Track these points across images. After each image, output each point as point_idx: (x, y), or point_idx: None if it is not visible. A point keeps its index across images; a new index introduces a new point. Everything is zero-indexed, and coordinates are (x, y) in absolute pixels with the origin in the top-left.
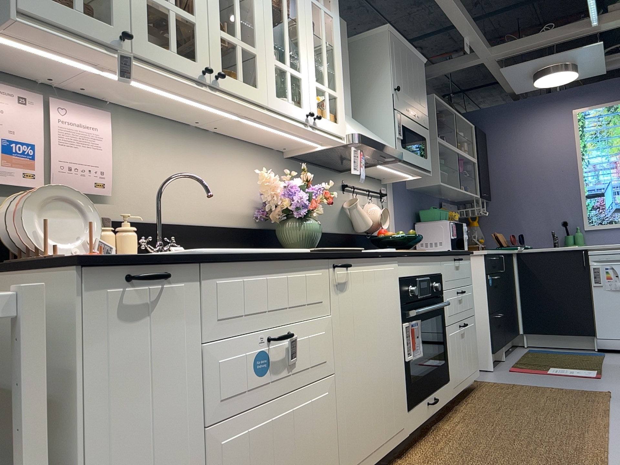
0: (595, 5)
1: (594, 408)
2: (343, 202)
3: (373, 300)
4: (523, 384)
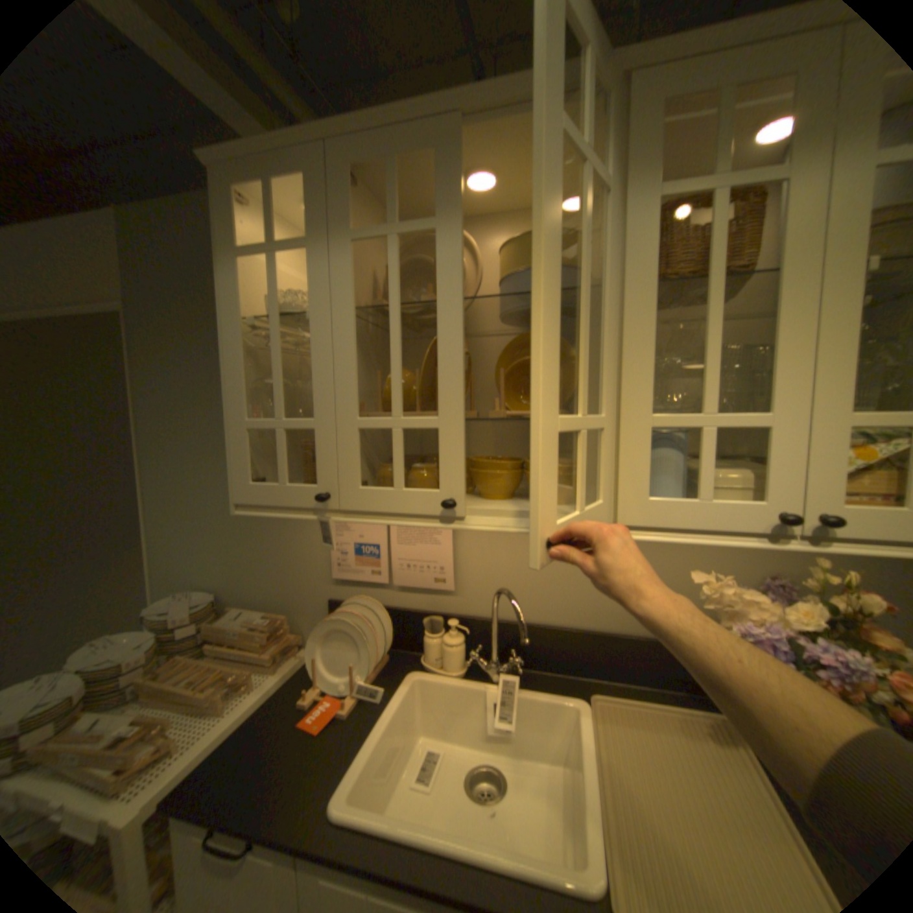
0: None
1: None
2: None
3: None
4: None
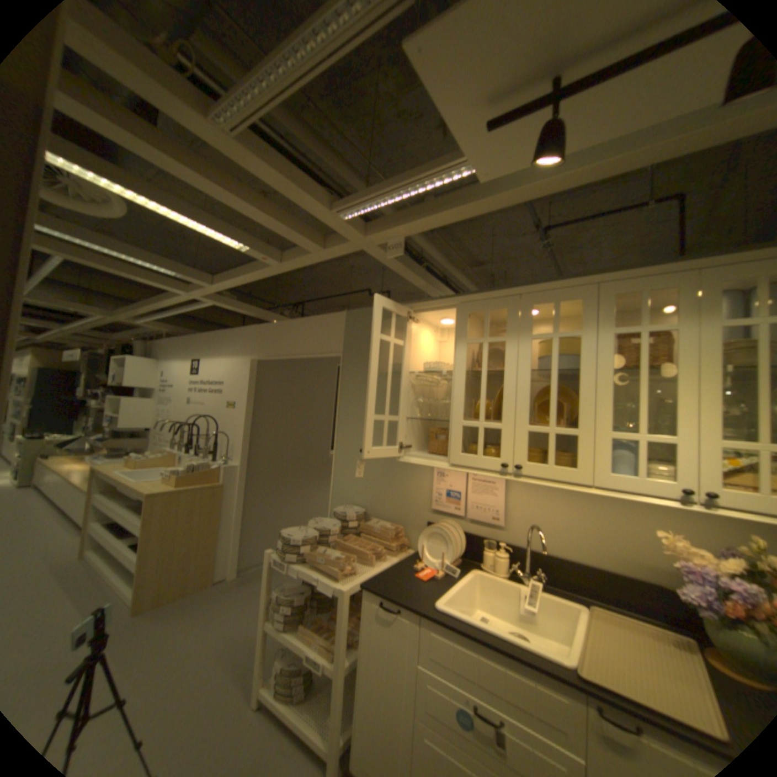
0: None
1: None
2: None
3: None
4: None
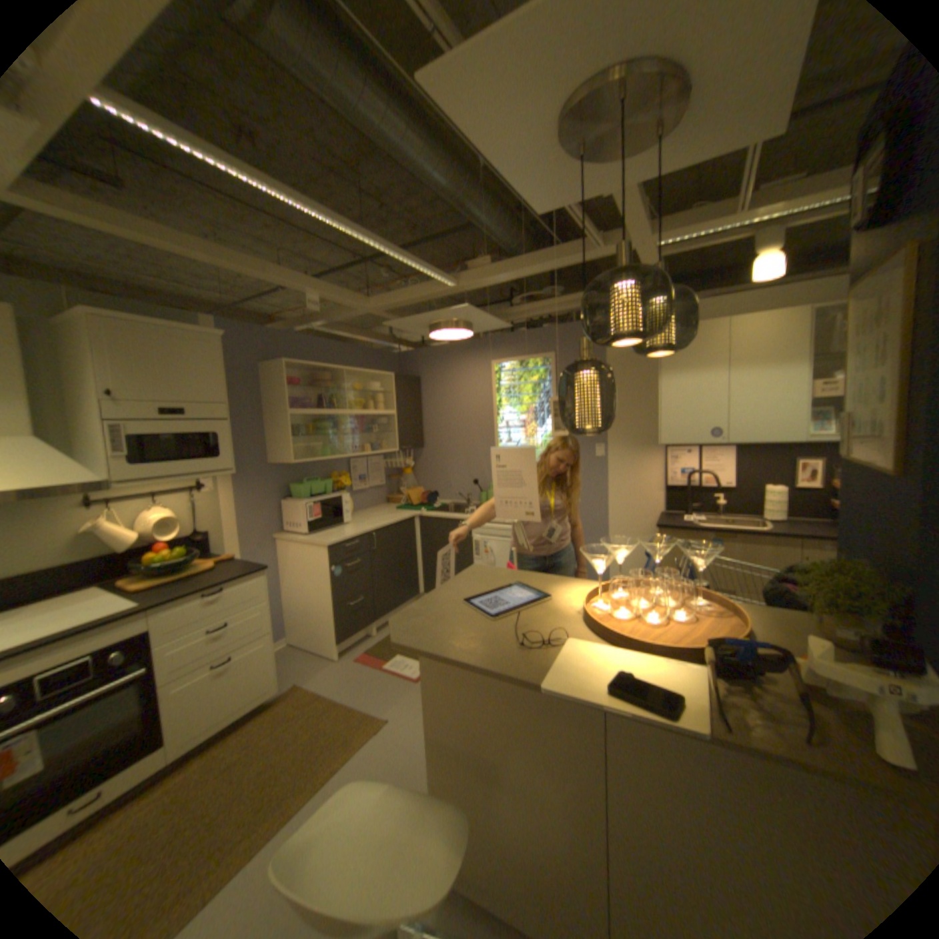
0: (426, 268)
1: (327, 766)
2: (84, 521)
3: None
4: (326, 699)
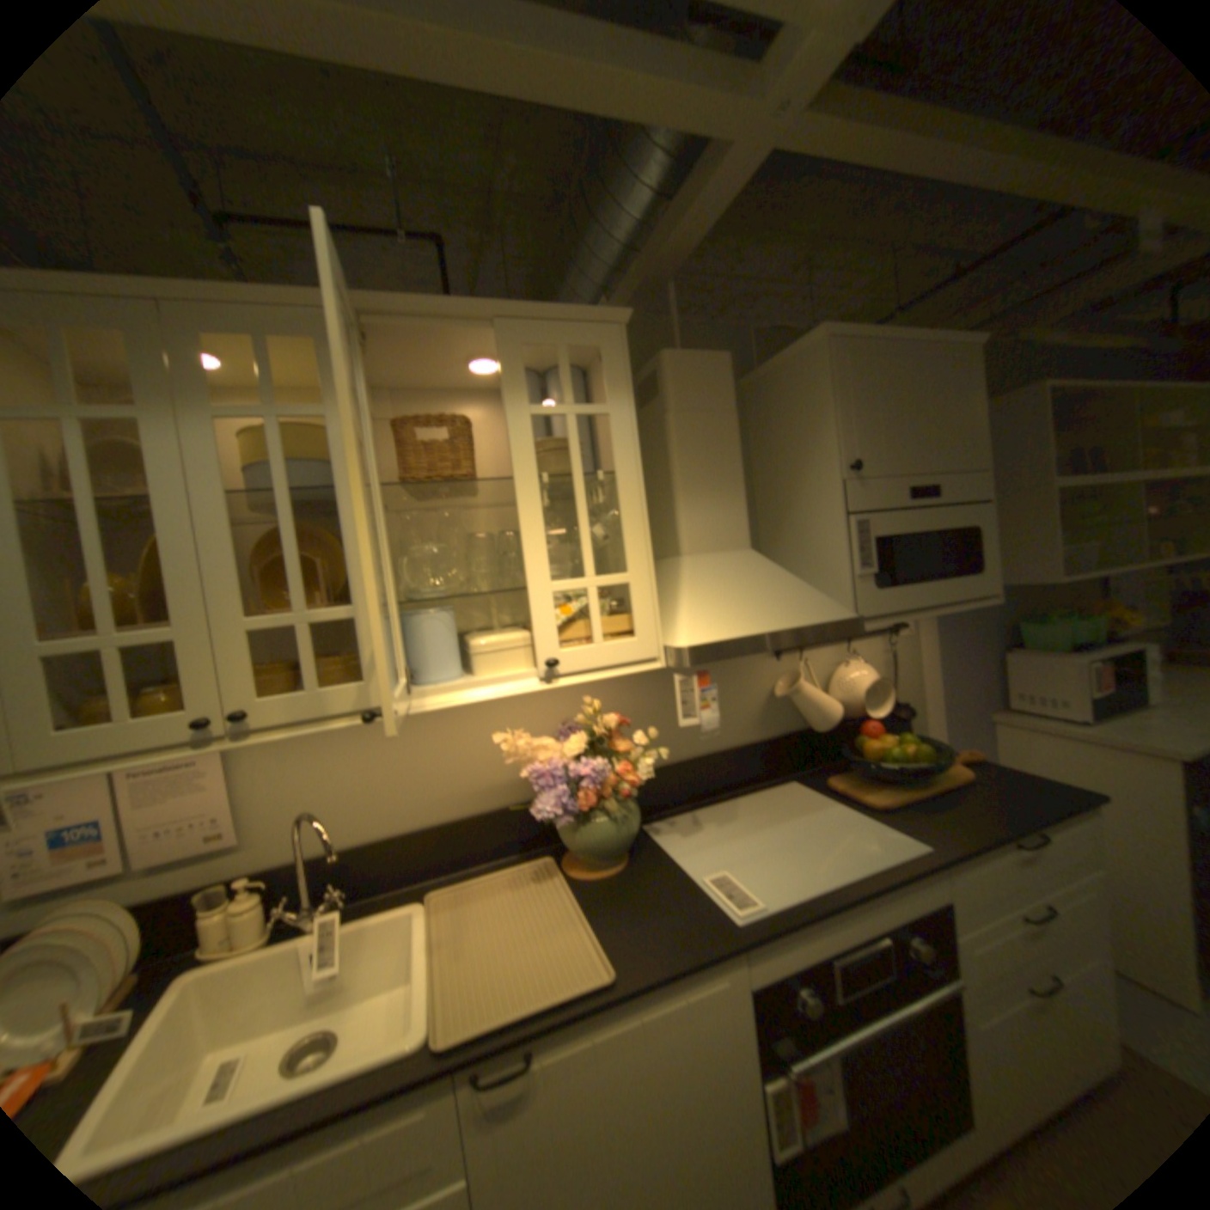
0: None
1: None
2: (775, 680)
3: (635, 1089)
4: None
